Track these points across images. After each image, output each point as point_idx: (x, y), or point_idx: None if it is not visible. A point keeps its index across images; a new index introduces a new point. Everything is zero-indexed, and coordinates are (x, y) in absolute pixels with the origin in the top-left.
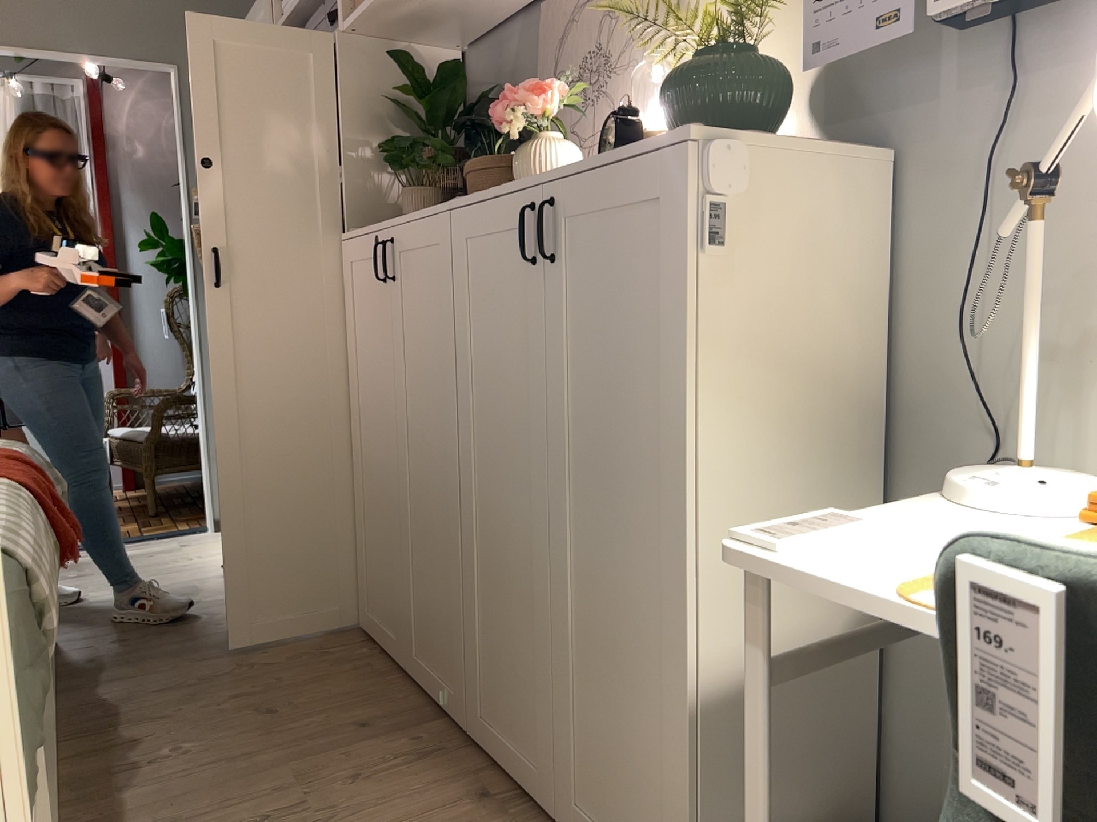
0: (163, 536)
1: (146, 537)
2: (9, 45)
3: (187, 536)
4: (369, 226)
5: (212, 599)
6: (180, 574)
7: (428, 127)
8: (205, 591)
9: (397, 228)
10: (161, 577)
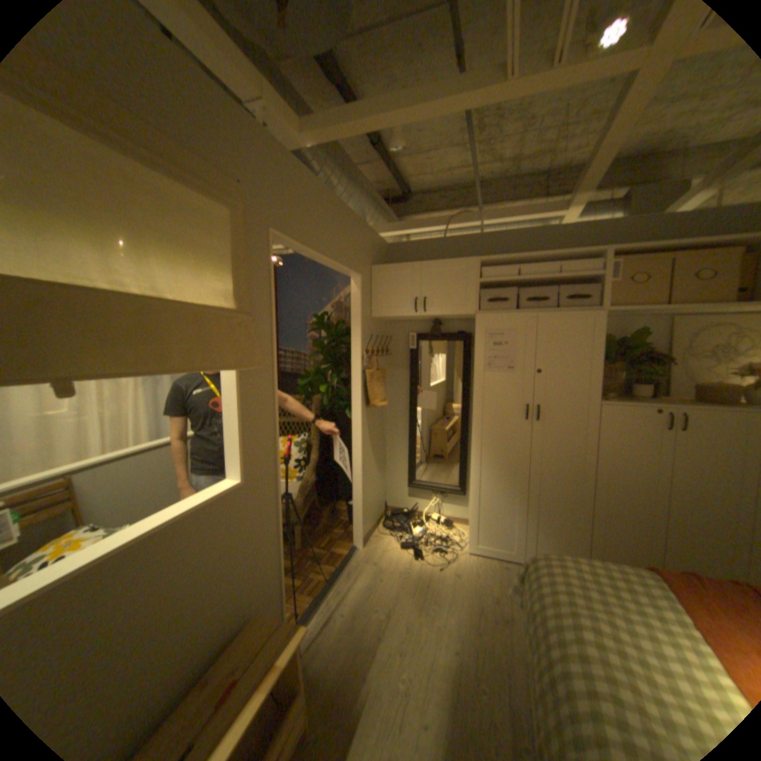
0: (346, 565)
1: (341, 570)
2: (316, 254)
3: (359, 559)
4: (644, 404)
5: (495, 595)
6: (435, 587)
7: (627, 357)
8: (477, 591)
9: (695, 412)
10: (431, 594)
